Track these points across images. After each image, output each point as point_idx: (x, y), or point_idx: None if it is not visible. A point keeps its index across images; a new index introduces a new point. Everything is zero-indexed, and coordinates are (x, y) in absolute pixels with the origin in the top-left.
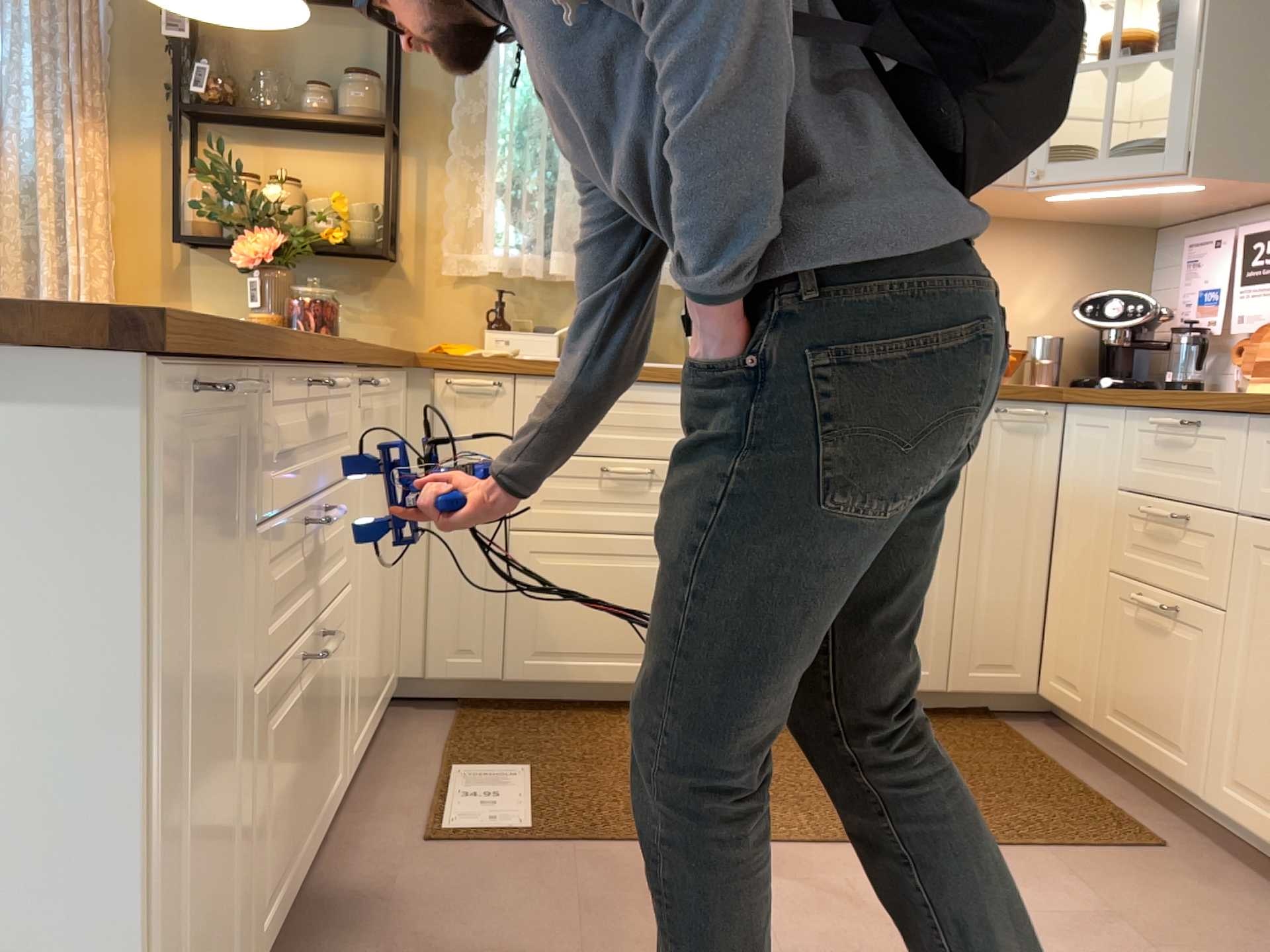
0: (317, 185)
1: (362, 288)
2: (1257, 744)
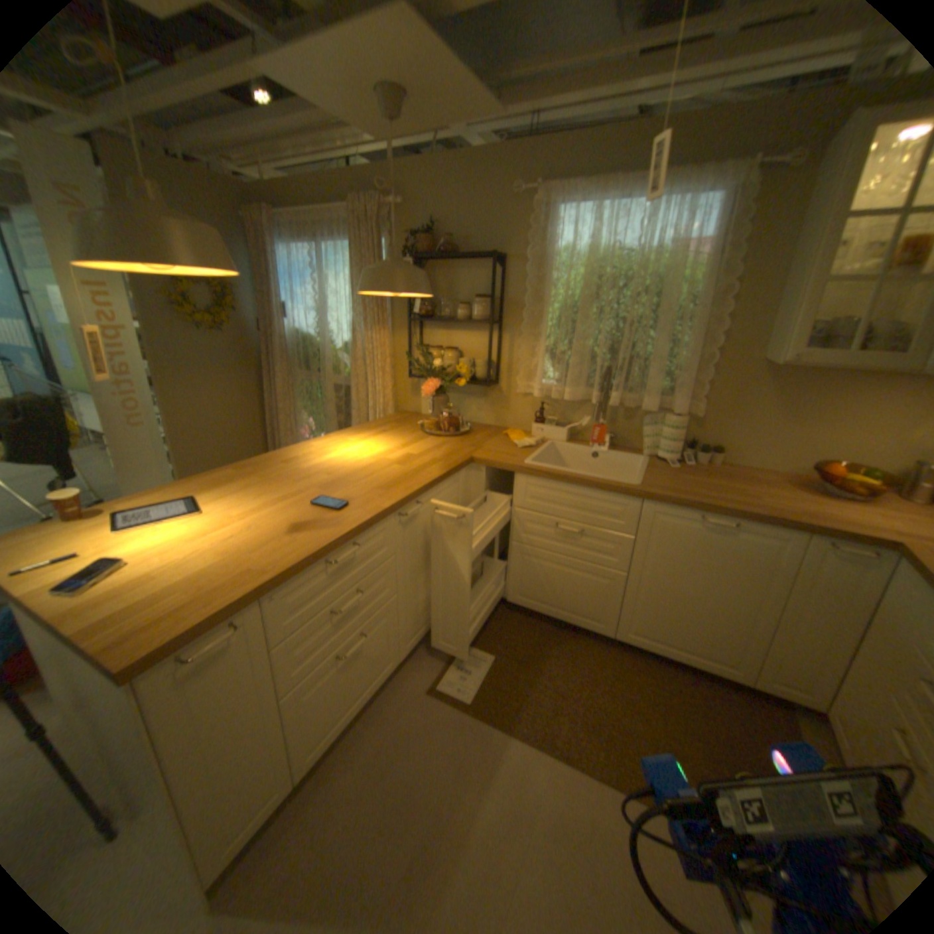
0: (465, 348)
1: (483, 397)
2: None
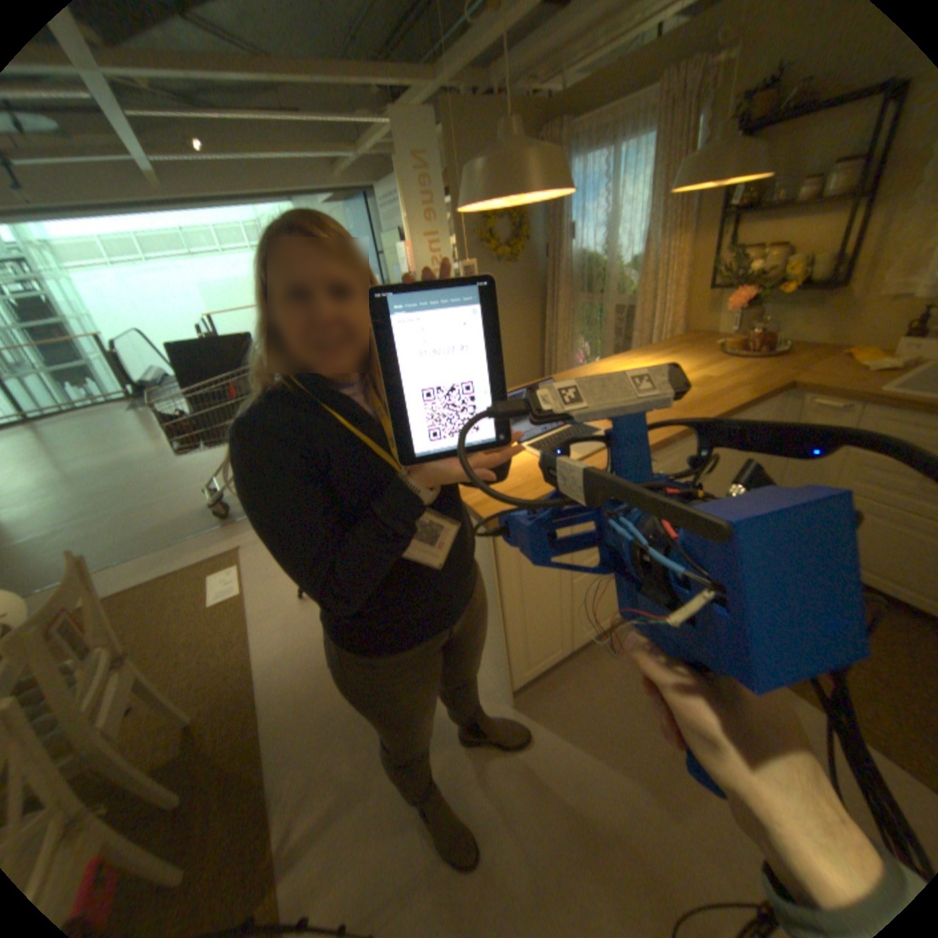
0: (801, 239)
1: (818, 303)
2: None
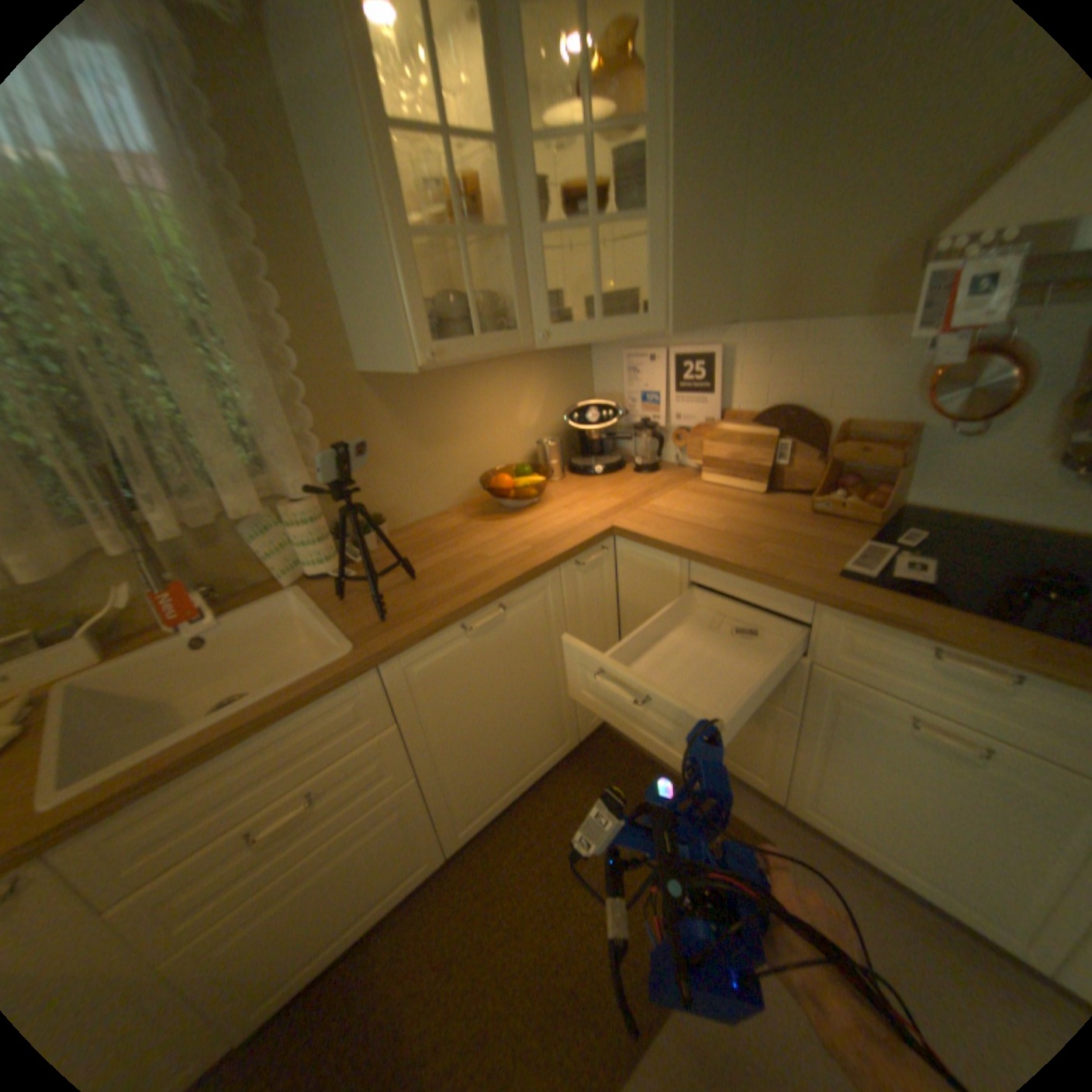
0: None
1: None
2: (834, 796)
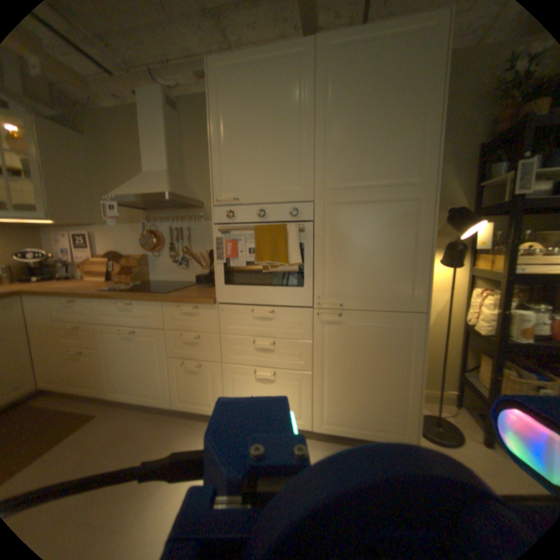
0: None
1: None
2: (111, 382)
